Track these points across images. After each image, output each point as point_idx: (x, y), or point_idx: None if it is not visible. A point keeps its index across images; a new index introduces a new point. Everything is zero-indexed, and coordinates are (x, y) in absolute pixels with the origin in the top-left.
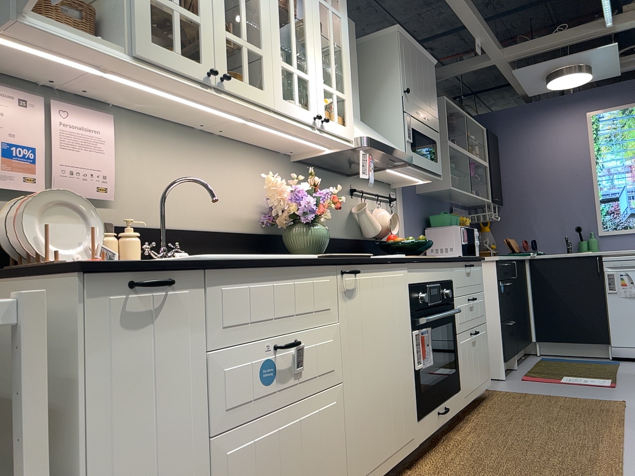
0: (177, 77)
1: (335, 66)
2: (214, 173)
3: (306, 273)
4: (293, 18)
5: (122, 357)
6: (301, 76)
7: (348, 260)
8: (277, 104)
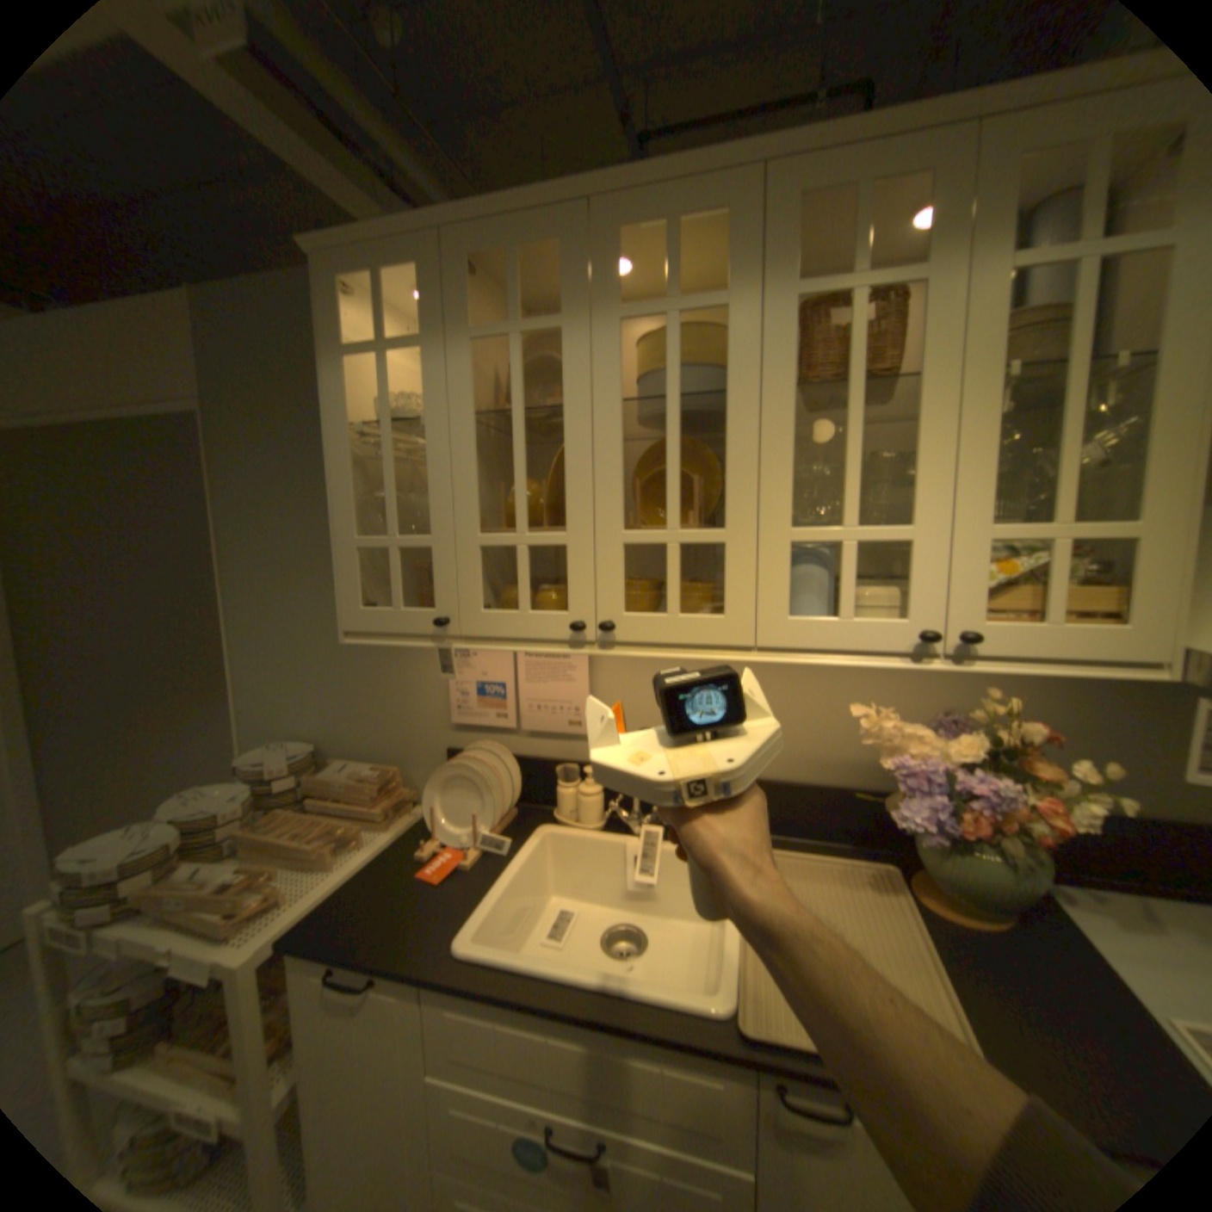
0: (529, 644)
1: (1080, 443)
2: (774, 685)
3: (644, 1053)
4: (859, 392)
5: (327, 1040)
6: (877, 538)
7: (809, 1077)
8: (765, 633)
